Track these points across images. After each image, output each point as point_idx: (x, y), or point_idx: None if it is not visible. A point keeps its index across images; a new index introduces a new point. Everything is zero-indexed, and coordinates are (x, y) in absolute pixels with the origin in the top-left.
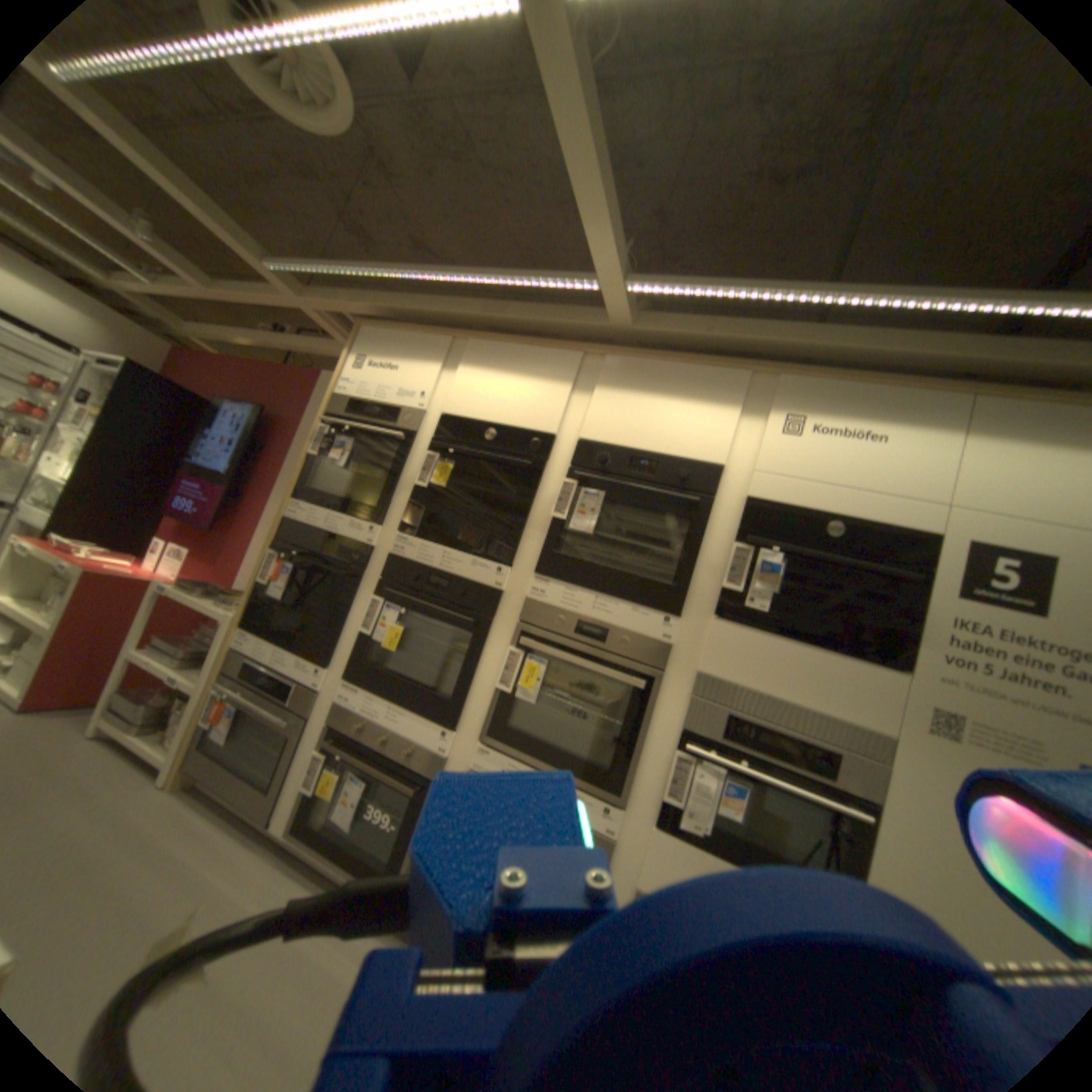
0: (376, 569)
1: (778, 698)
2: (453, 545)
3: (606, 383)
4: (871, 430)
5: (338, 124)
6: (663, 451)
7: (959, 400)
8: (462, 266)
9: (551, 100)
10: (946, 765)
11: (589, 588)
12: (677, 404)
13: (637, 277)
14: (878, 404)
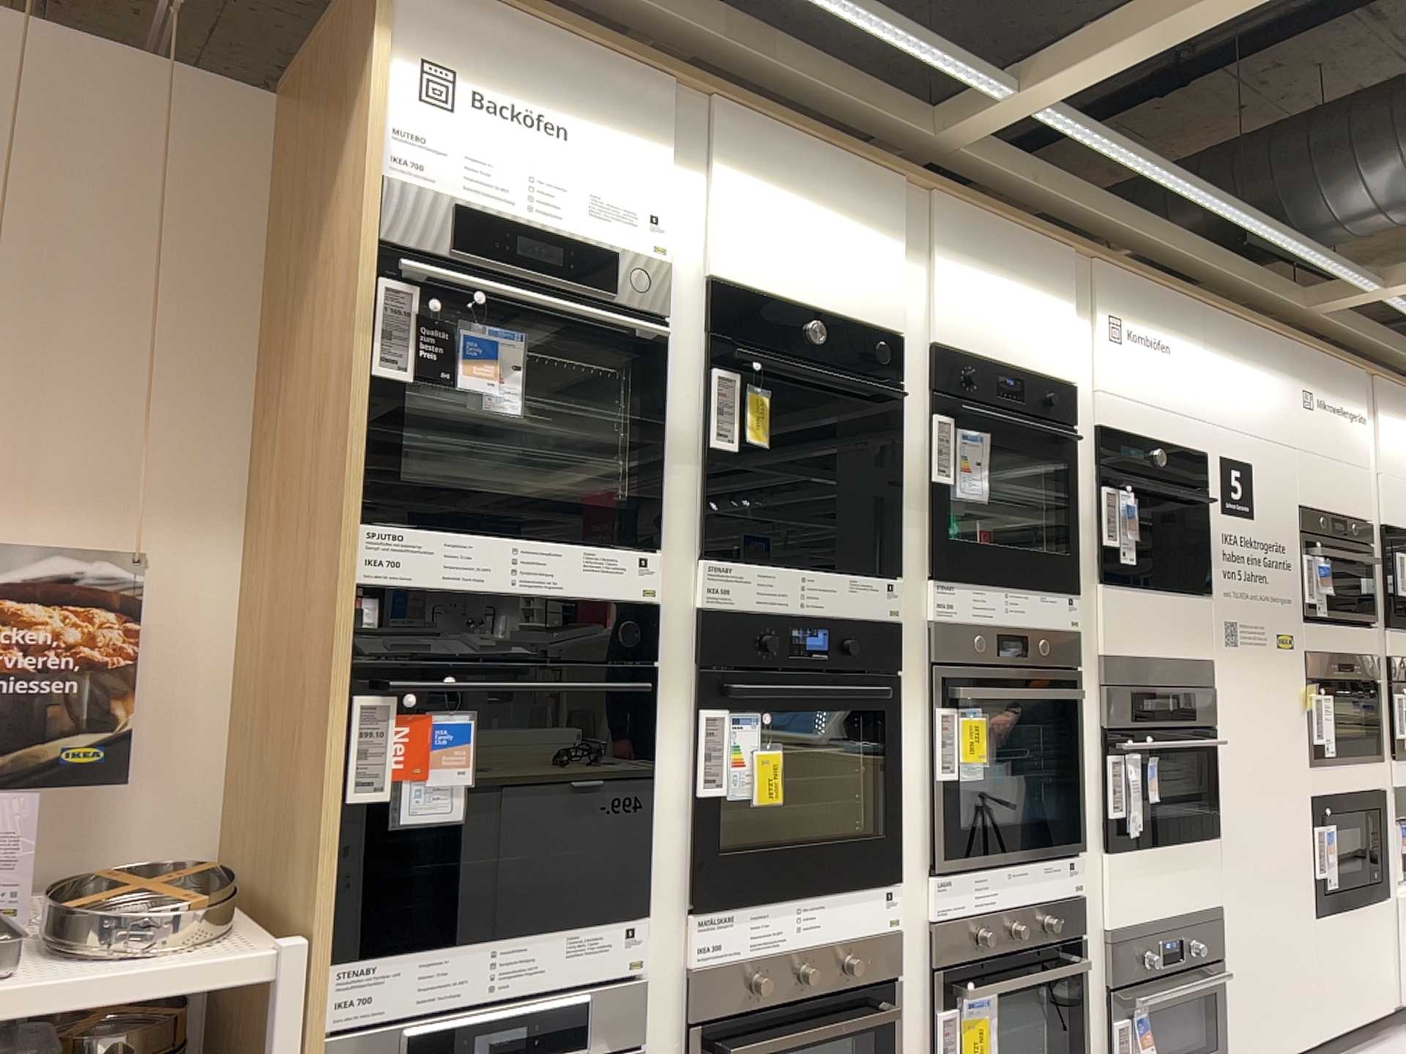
0: (675, 651)
1: (1146, 657)
2: (803, 561)
3: (947, 247)
4: (1159, 343)
5: None
6: (1025, 365)
7: (1196, 312)
8: None
9: None
10: (1234, 670)
11: (998, 584)
12: (1024, 294)
13: (1060, 112)
14: (1158, 312)
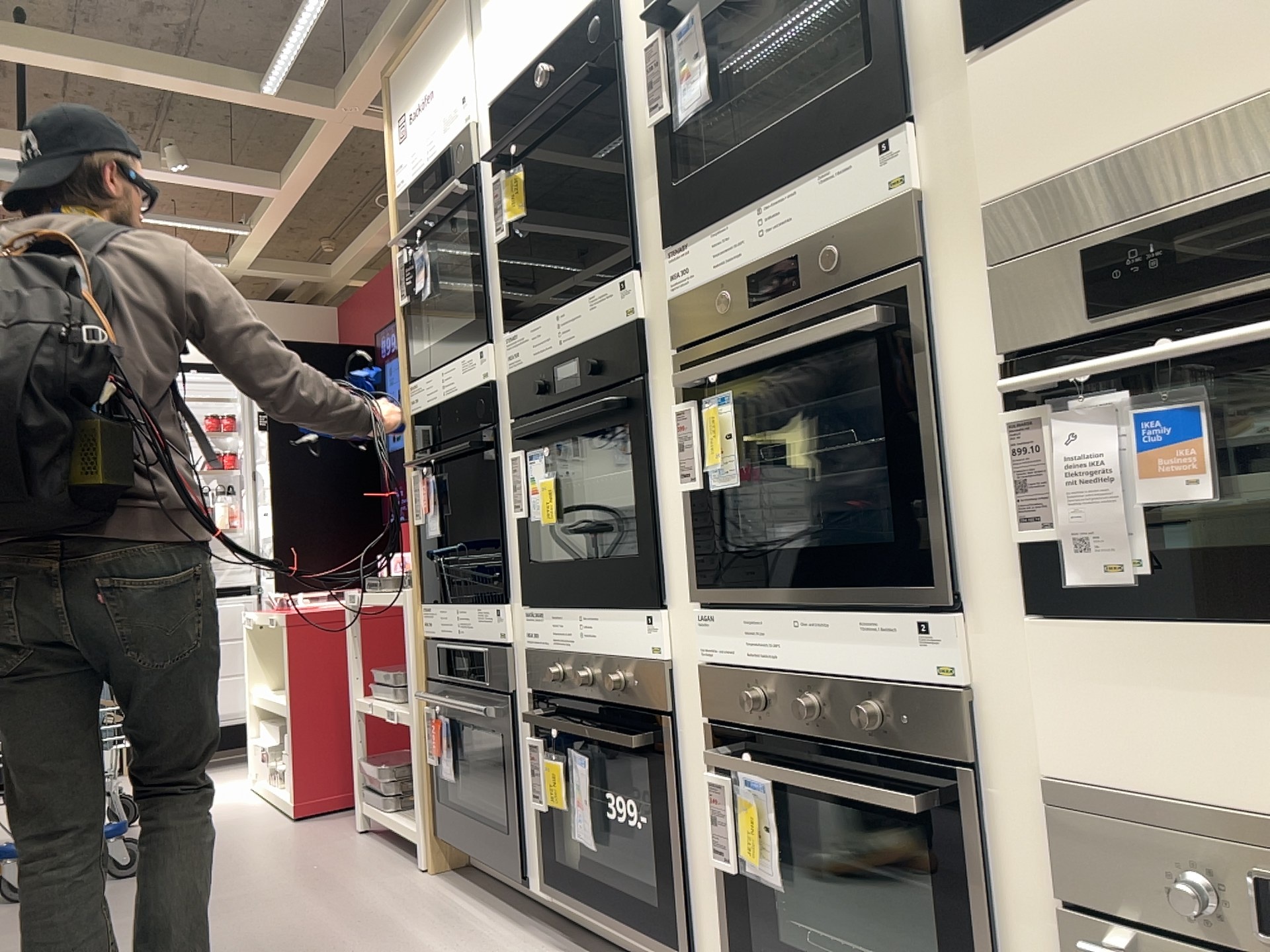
0: (505, 410)
1: (1203, 128)
2: (566, 297)
3: None
4: None
5: None
6: None
7: None
8: None
9: None
10: None
11: (742, 203)
12: None
13: None
14: None
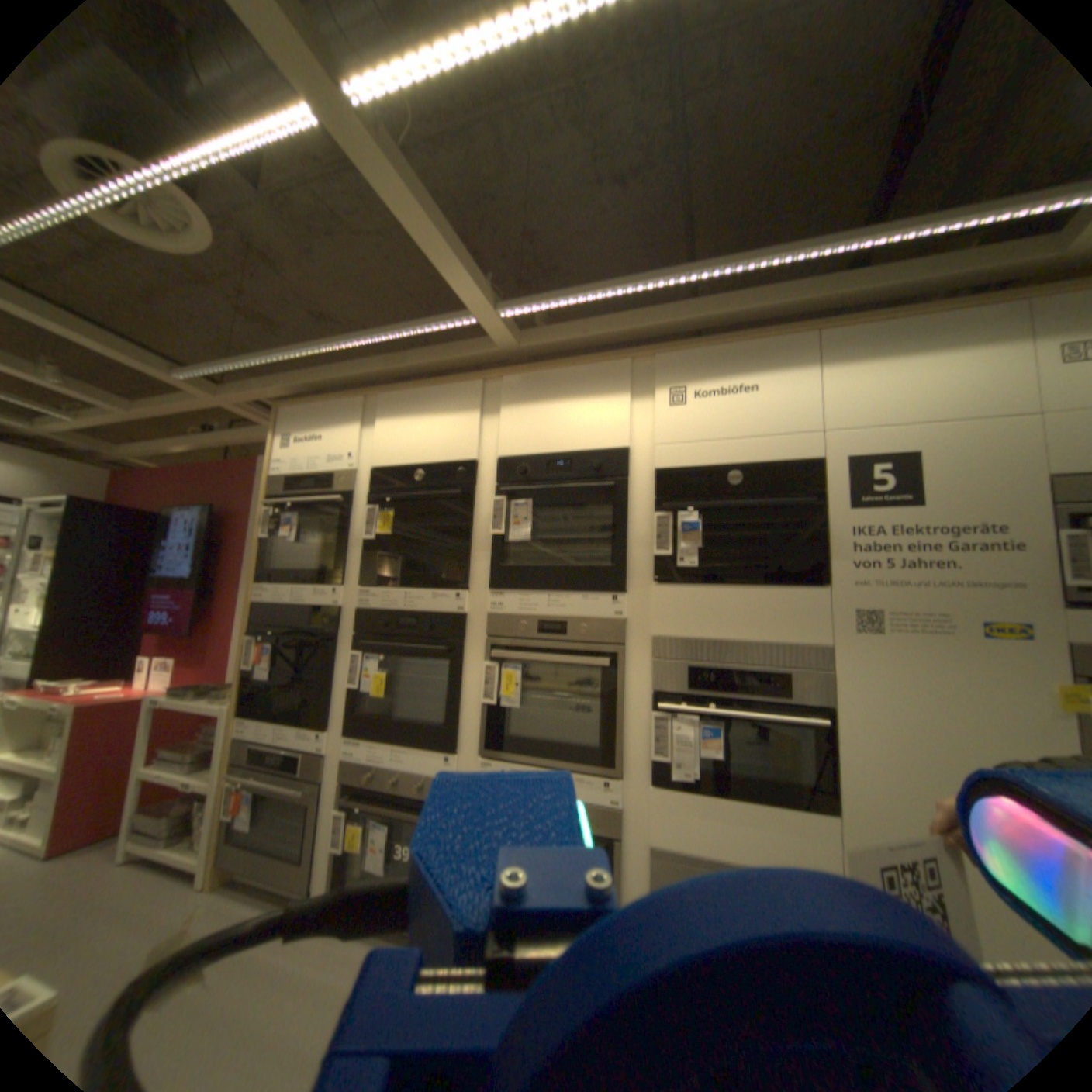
0: (348, 625)
1: (726, 639)
2: (412, 583)
3: (508, 400)
4: (743, 382)
5: (200, 239)
6: (573, 447)
7: (807, 337)
8: (354, 329)
9: (373, 180)
10: (877, 655)
11: (540, 588)
12: (575, 403)
13: (505, 302)
14: (742, 358)
